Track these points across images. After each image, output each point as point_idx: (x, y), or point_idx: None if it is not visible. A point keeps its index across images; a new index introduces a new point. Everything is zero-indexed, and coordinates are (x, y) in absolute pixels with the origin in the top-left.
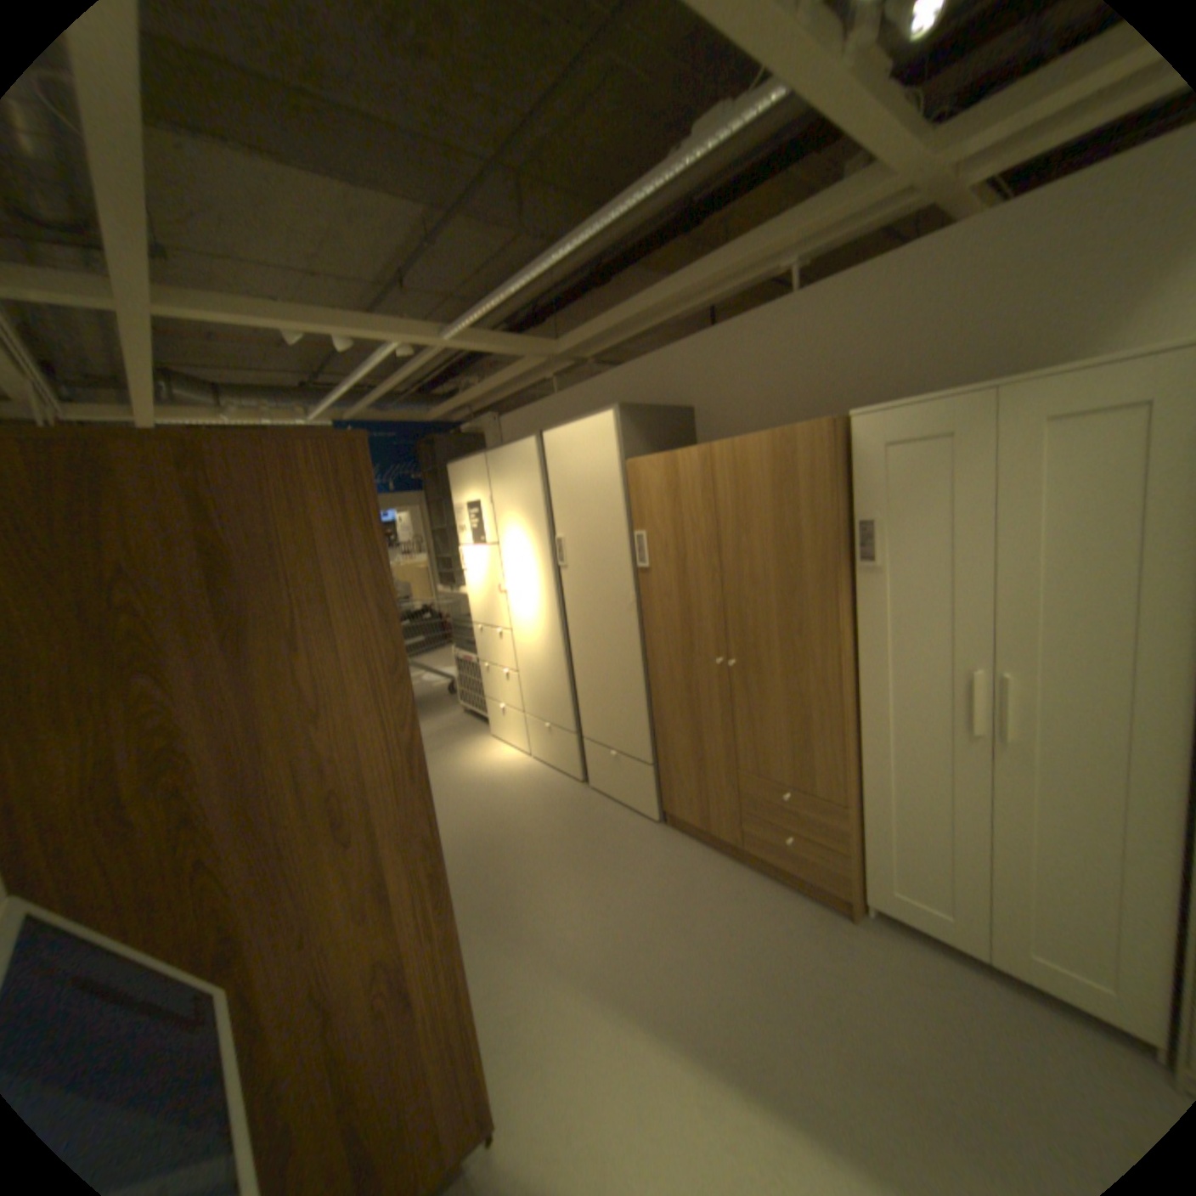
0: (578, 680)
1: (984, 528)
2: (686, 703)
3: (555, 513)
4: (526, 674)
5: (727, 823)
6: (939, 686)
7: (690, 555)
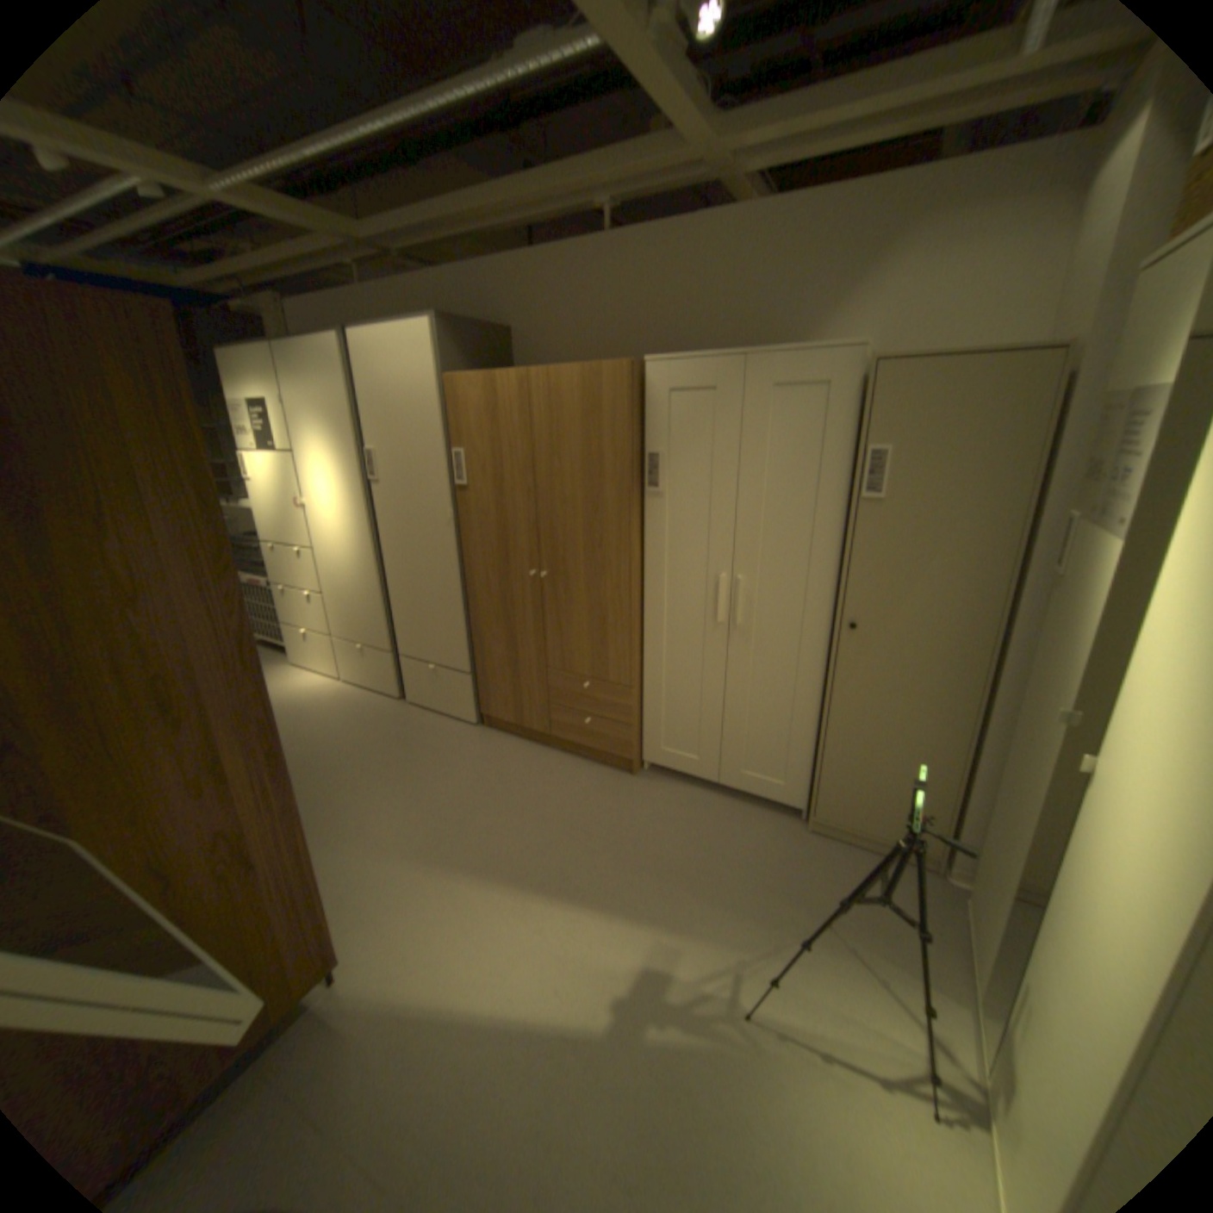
0: (392, 599)
1: (732, 466)
2: (502, 613)
3: (363, 422)
4: (332, 596)
5: (537, 715)
6: (698, 588)
7: (507, 474)
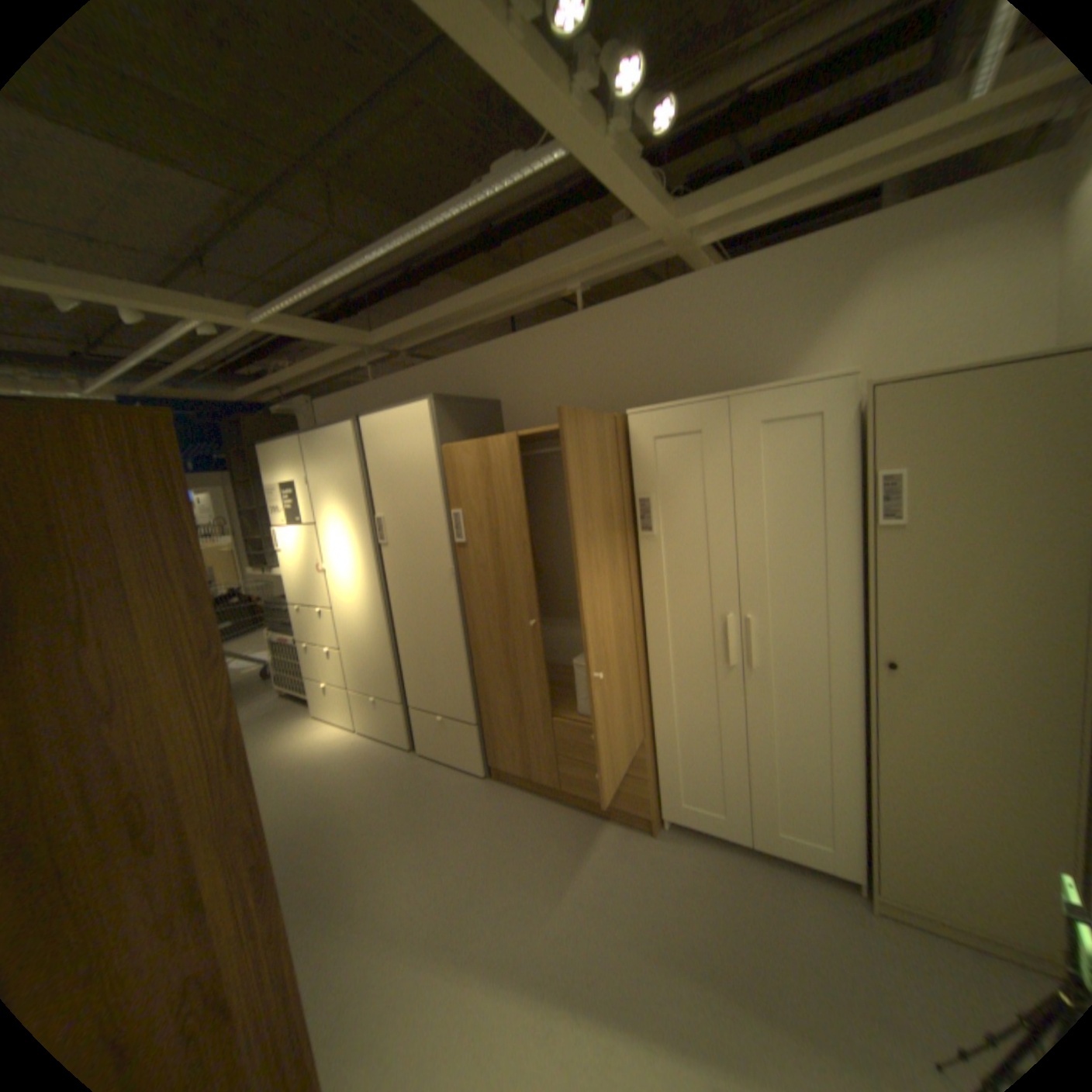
0: (401, 652)
1: (726, 504)
2: (504, 663)
3: (374, 493)
4: (347, 651)
5: (545, 769)
6: (704, 629)
7: (502, 530)
